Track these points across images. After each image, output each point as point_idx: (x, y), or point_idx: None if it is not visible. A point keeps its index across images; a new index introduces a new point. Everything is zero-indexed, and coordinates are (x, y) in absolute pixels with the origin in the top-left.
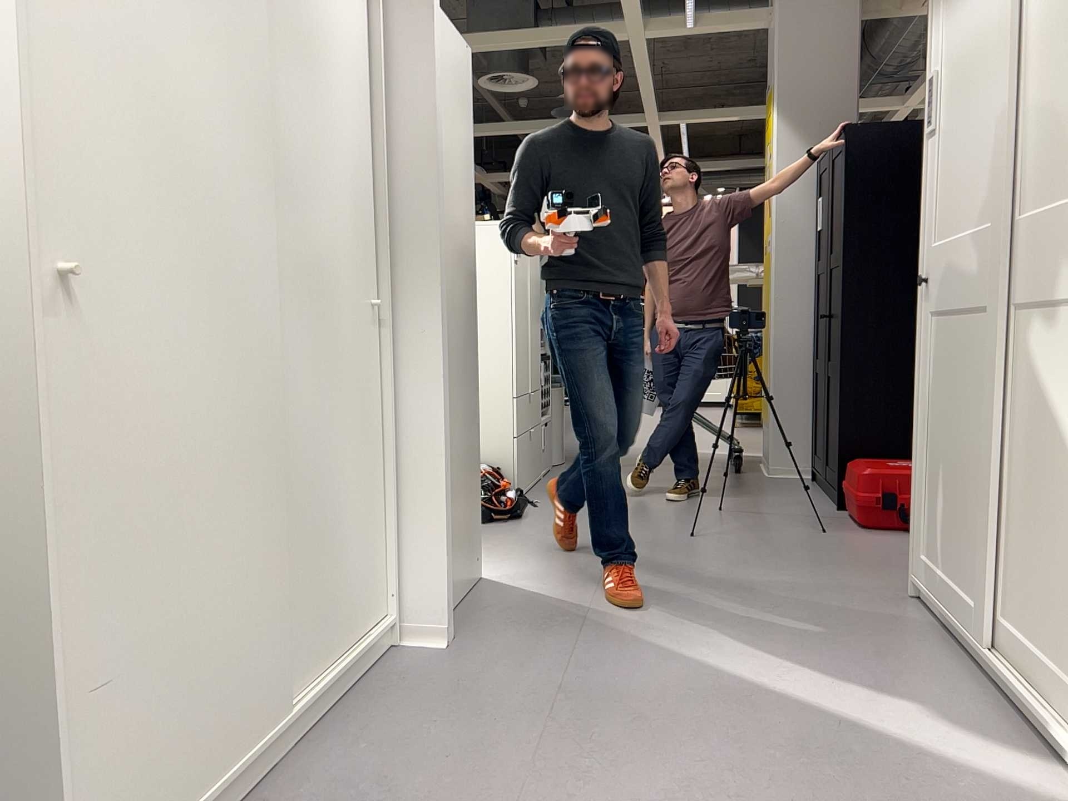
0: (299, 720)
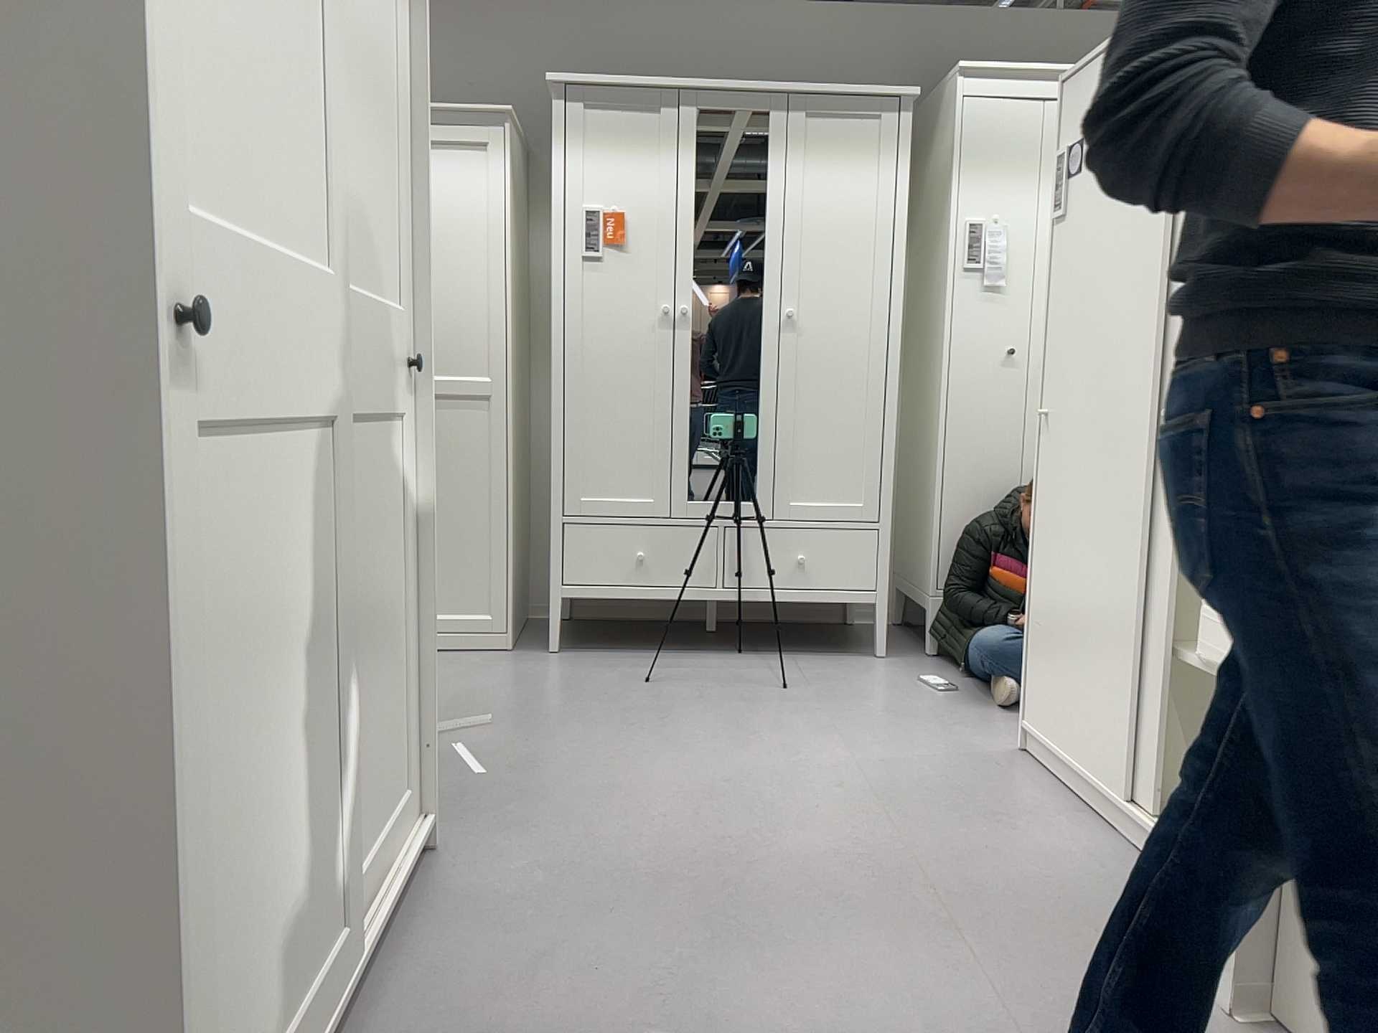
0: (1135, 829)
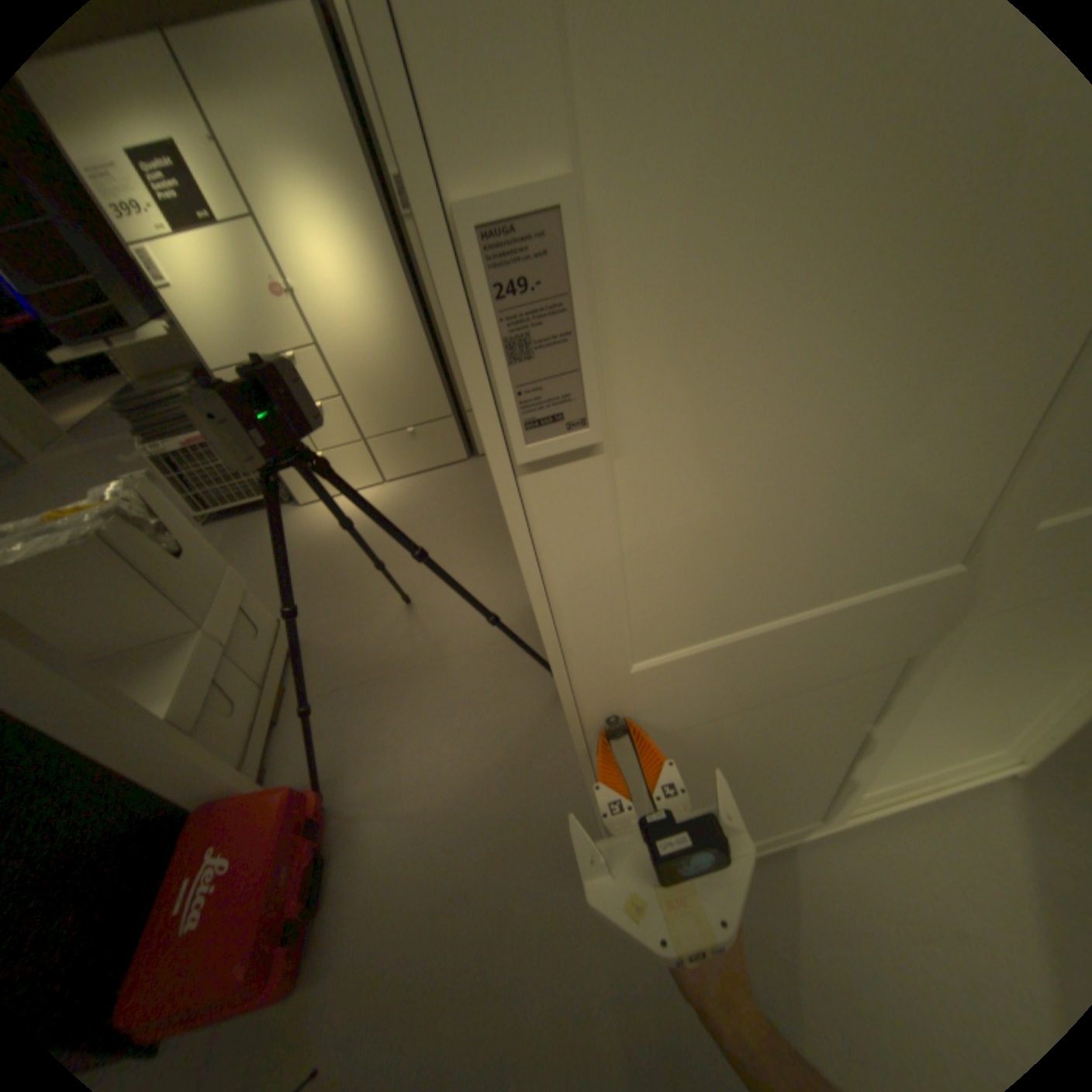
0: None
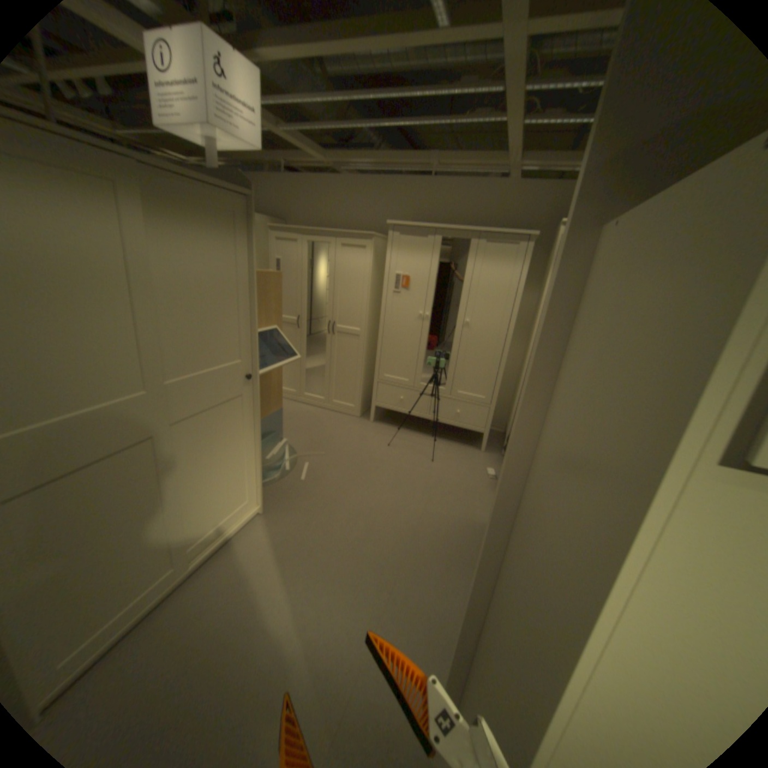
0: None
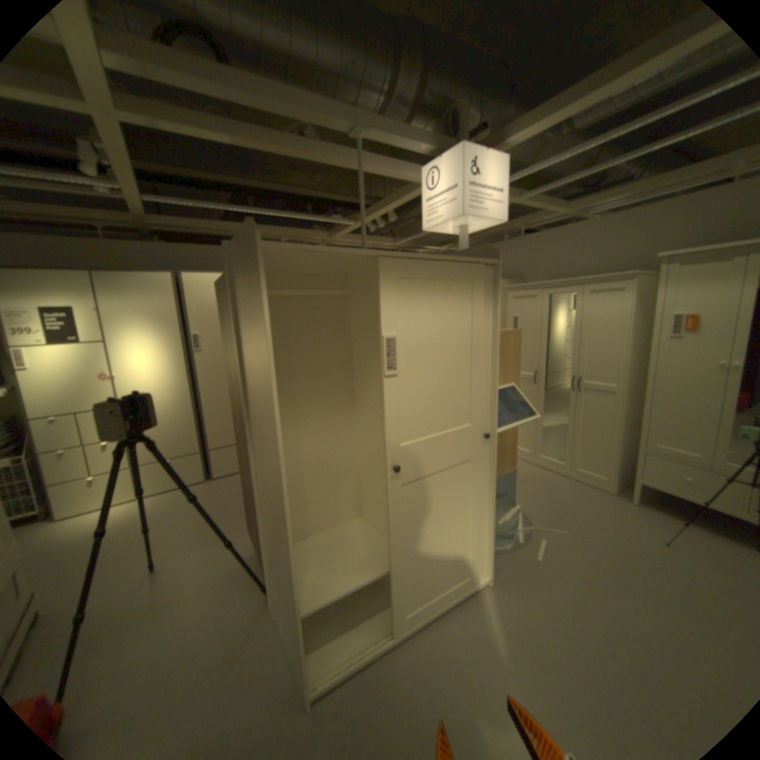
0: None
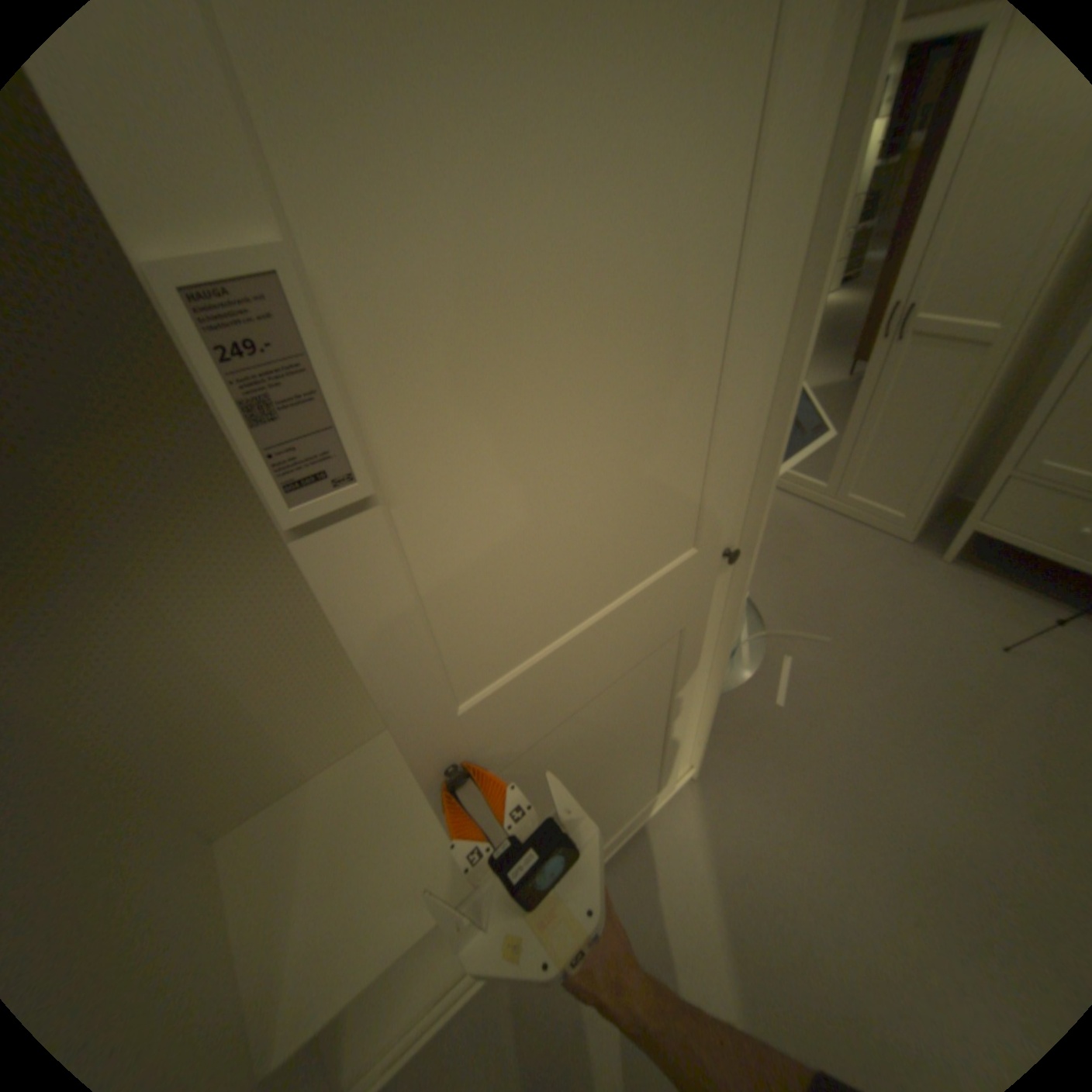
0: None
